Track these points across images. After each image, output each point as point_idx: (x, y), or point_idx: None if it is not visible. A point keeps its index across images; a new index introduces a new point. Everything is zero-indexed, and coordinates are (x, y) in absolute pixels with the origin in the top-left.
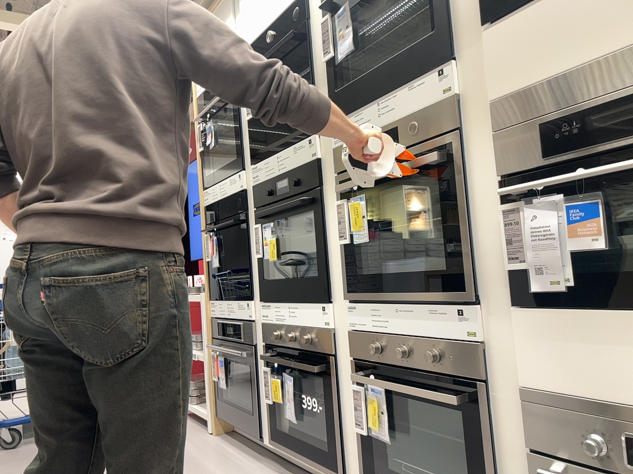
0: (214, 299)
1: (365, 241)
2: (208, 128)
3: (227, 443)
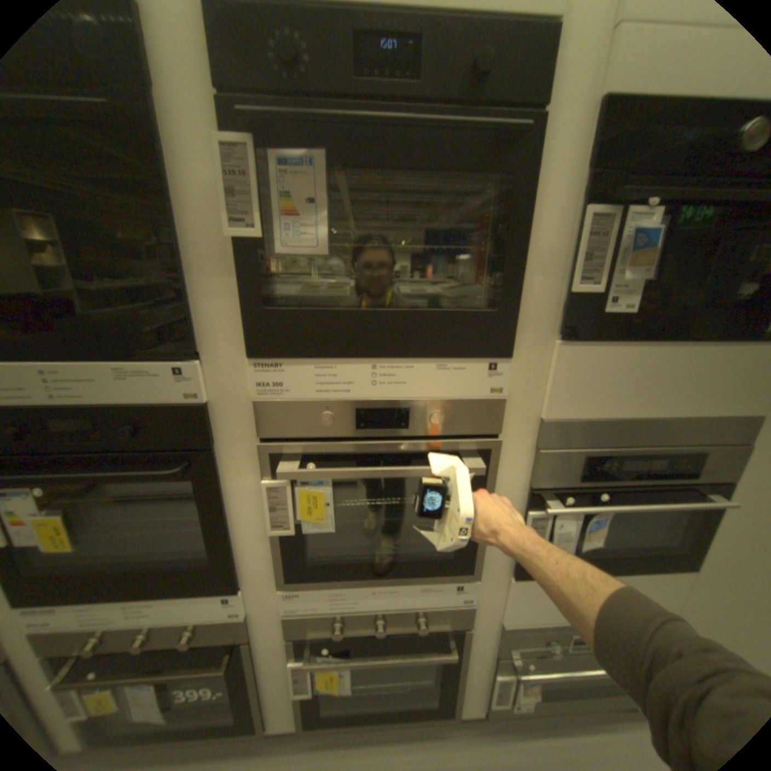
0: None
1: (326, 530)
2: None
3: None
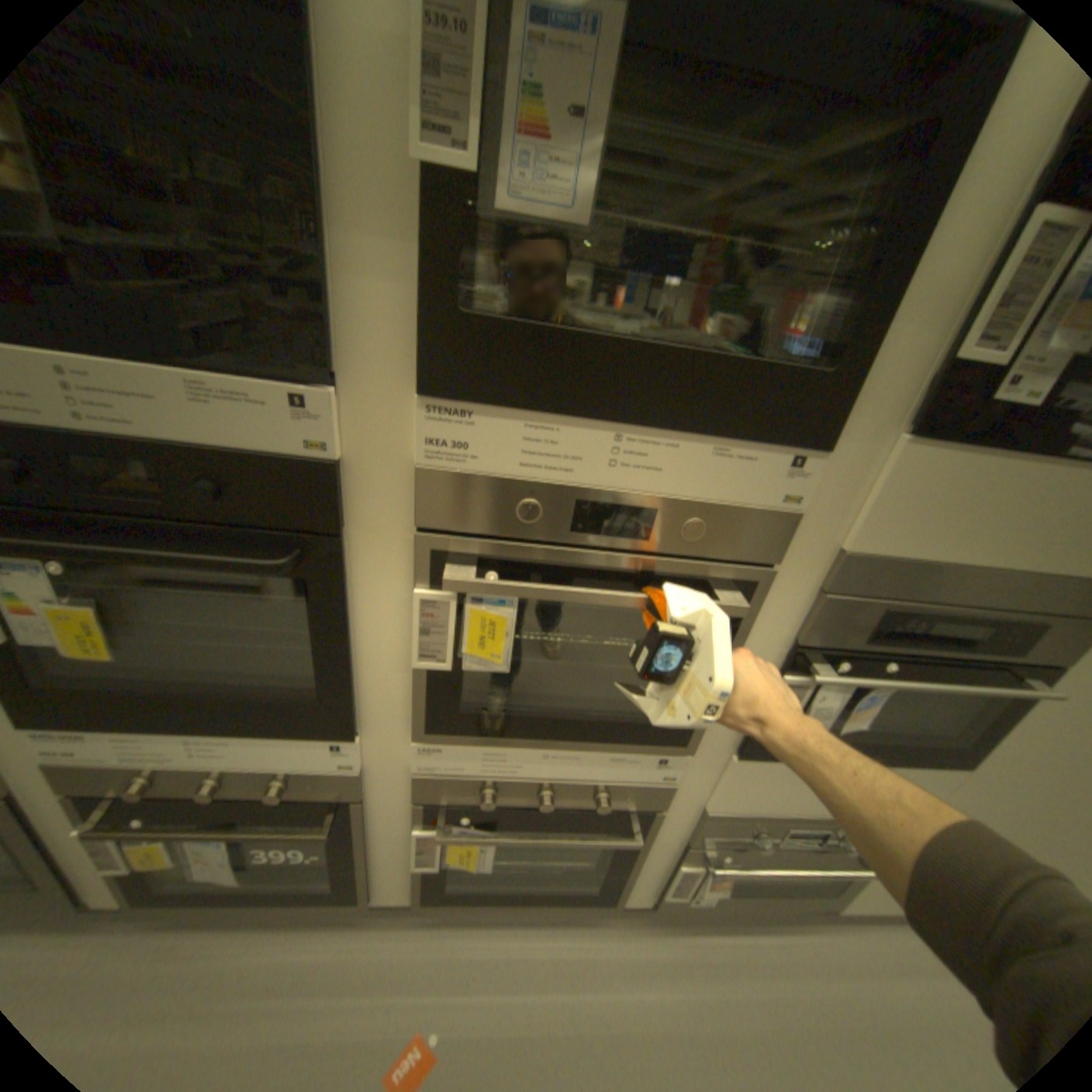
0: None
1: (498, 670)
2: None
3: None
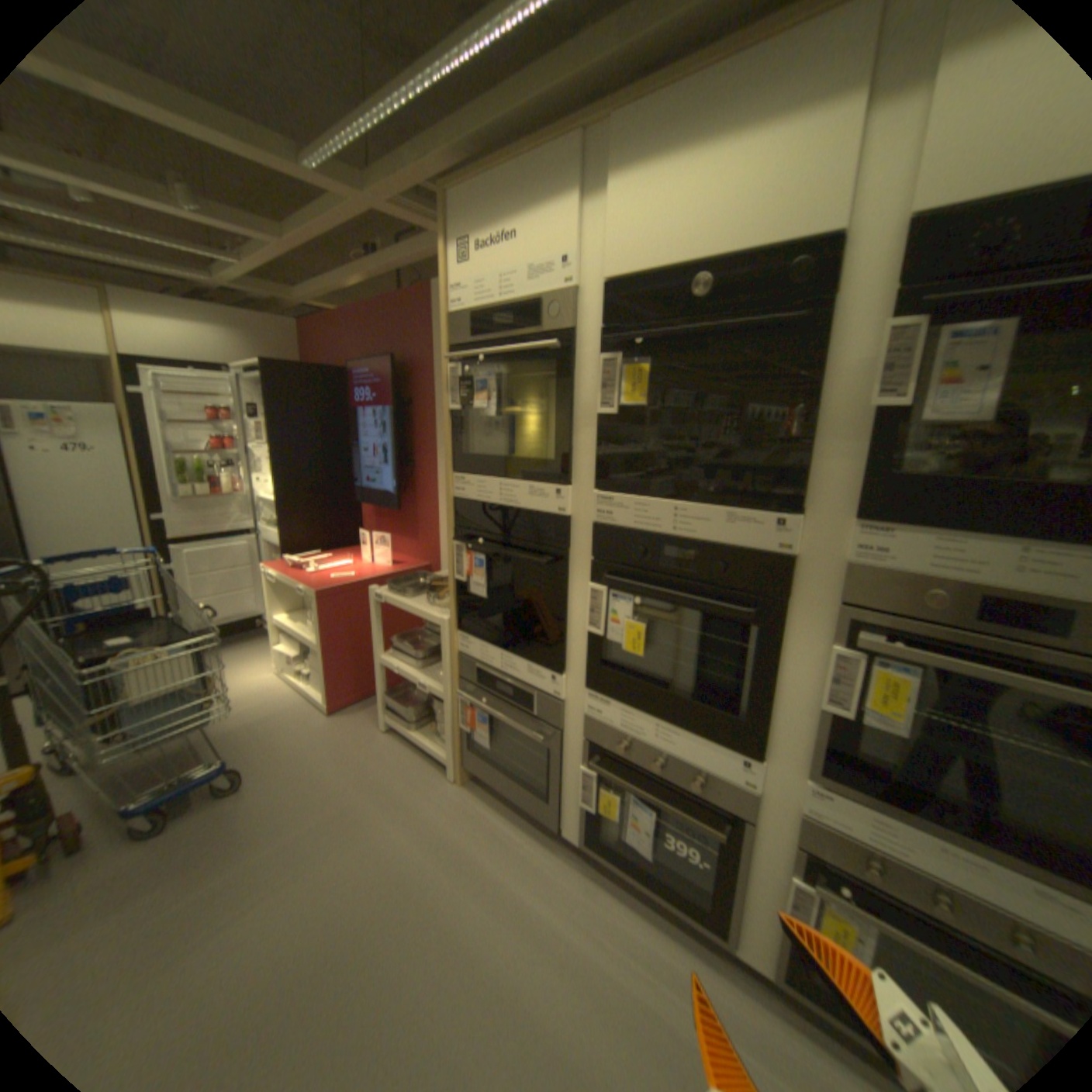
0: (466, 632)
1: (898, 733)
2: (479, 381)
3: (486, 808)
